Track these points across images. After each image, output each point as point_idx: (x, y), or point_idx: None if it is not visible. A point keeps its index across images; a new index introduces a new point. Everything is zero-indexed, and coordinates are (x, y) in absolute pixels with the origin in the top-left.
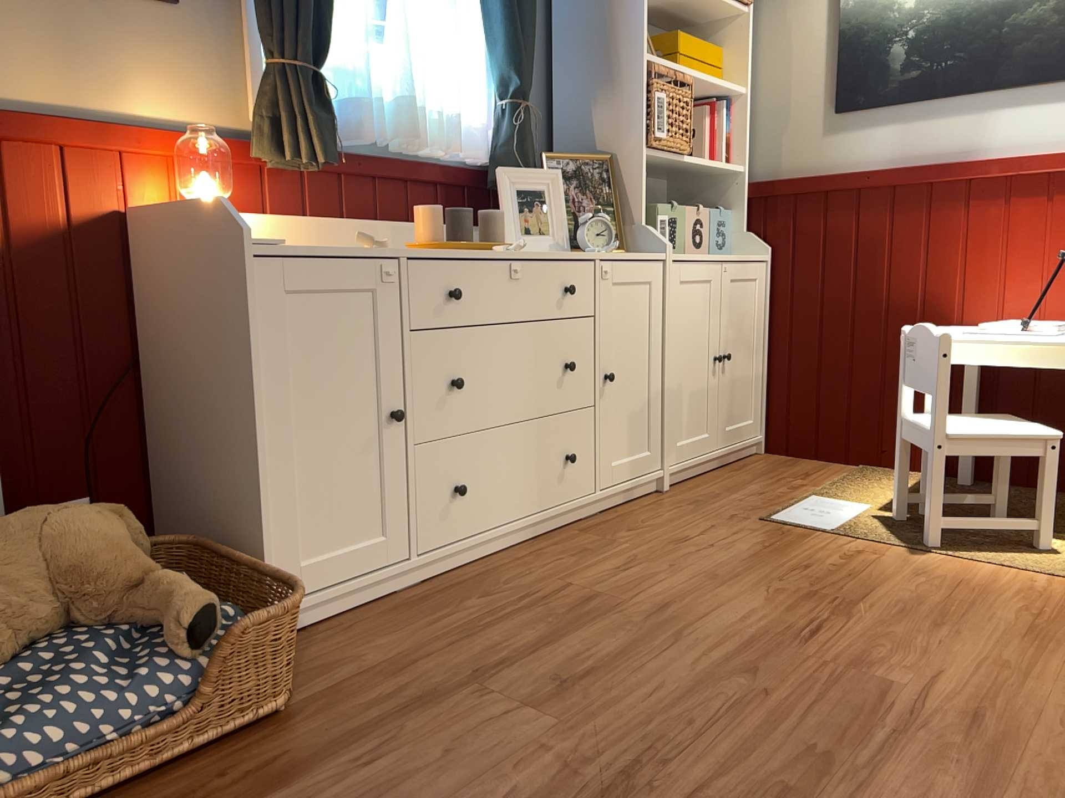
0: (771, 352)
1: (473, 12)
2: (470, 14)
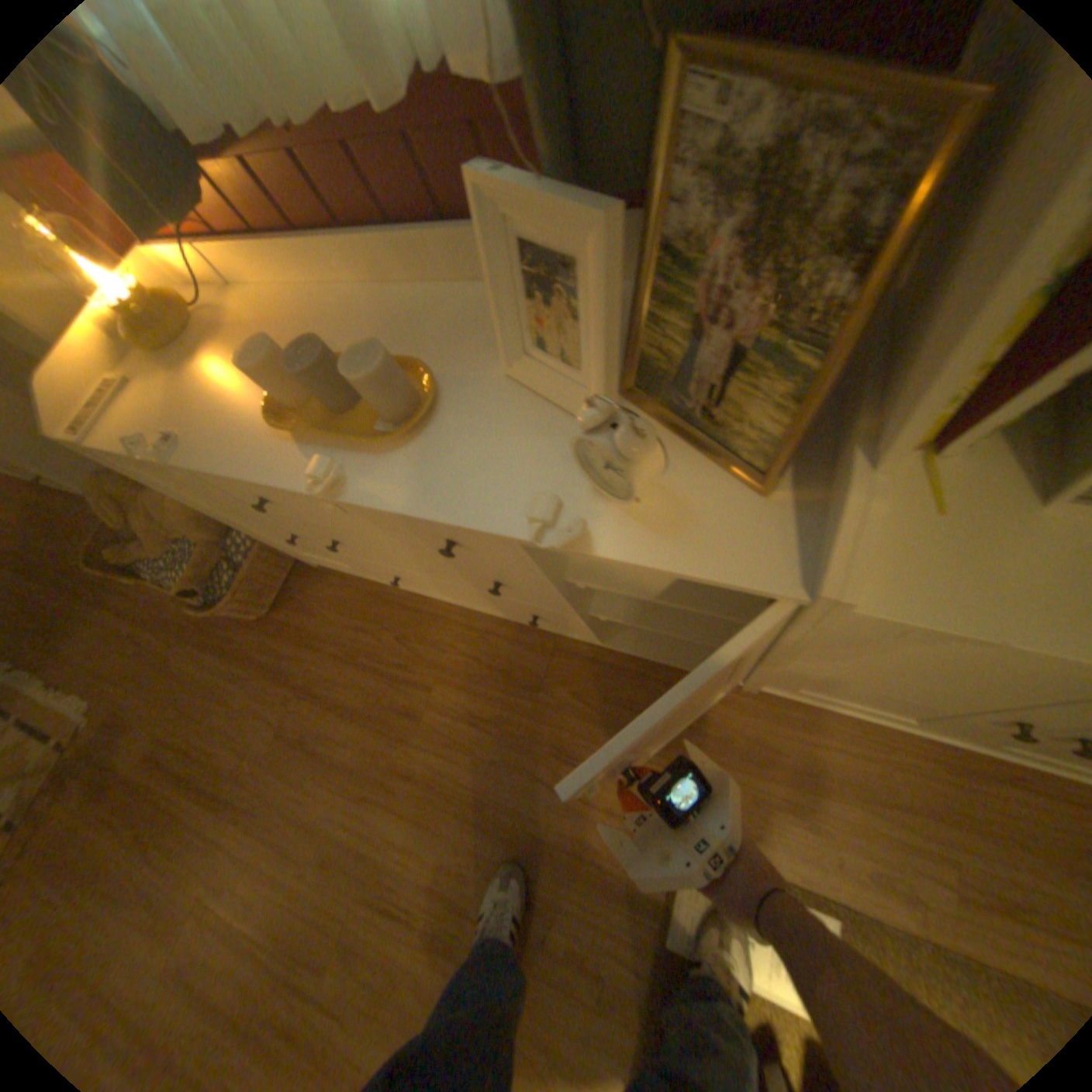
0: None
1: None
2: None
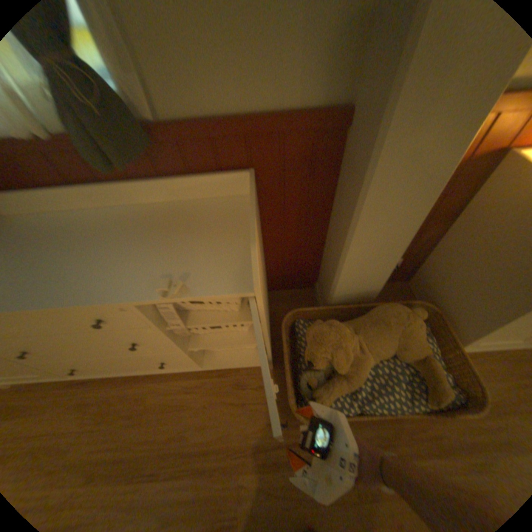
0: None
1: None
2: None
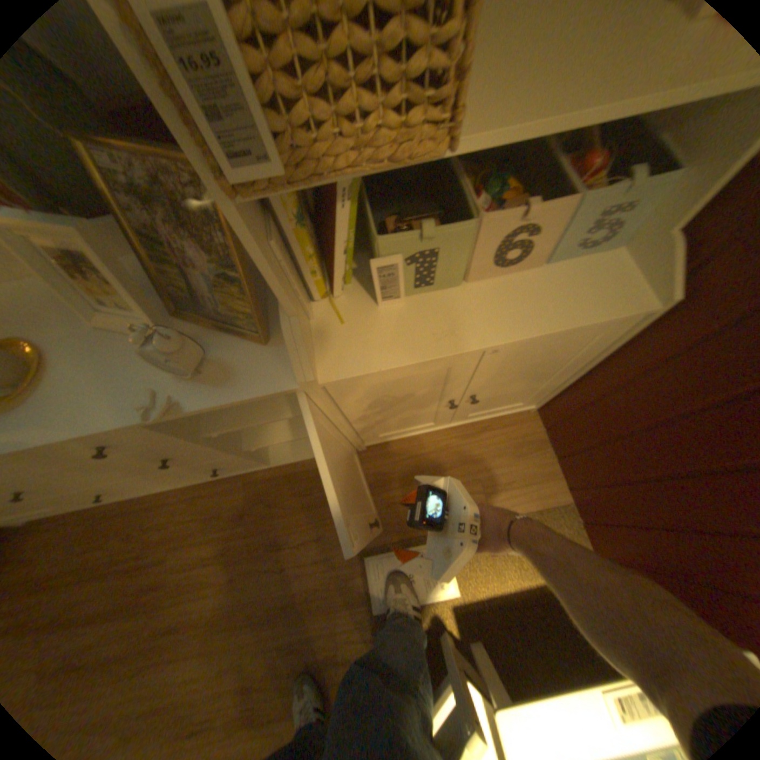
0: (586, 379)
1: None
2: None
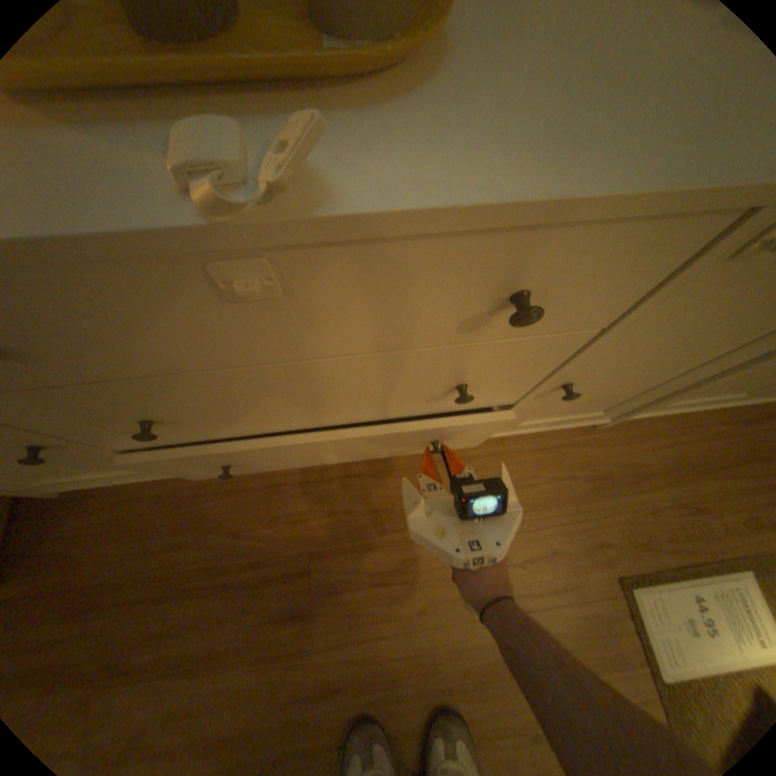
0: None
1: None
2: None
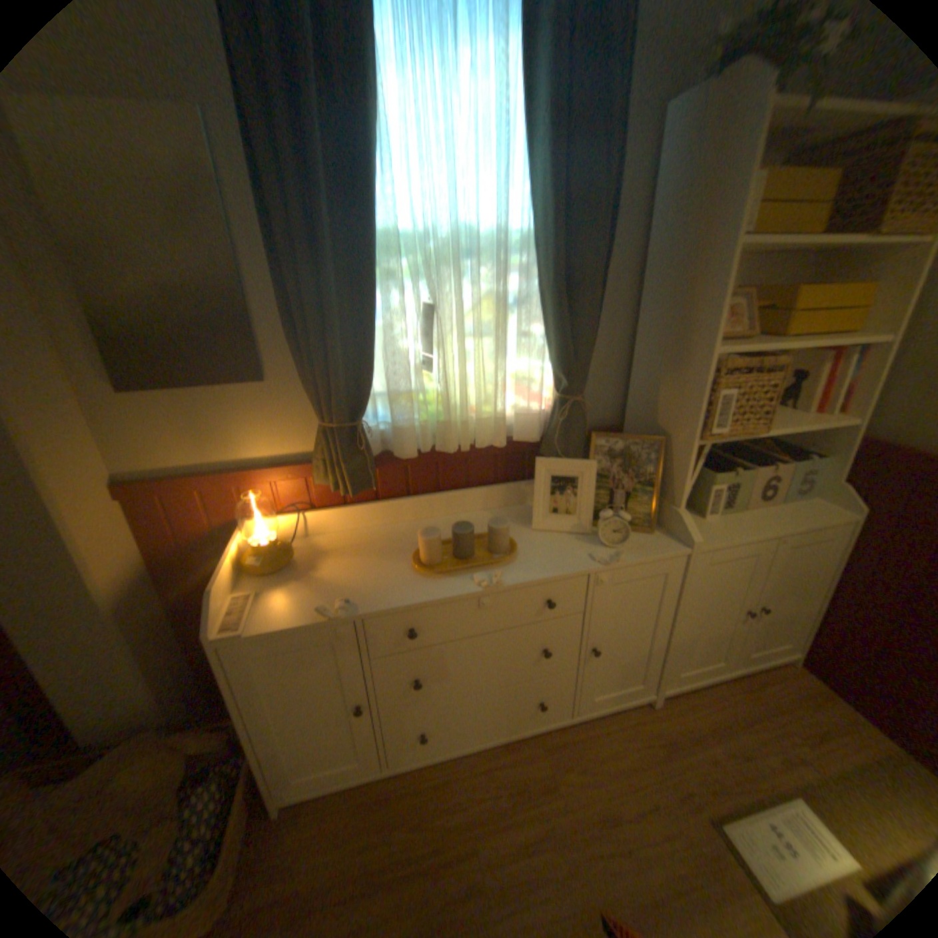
0: (836, 598)
1: (534, 316)
2: (533, 316)
